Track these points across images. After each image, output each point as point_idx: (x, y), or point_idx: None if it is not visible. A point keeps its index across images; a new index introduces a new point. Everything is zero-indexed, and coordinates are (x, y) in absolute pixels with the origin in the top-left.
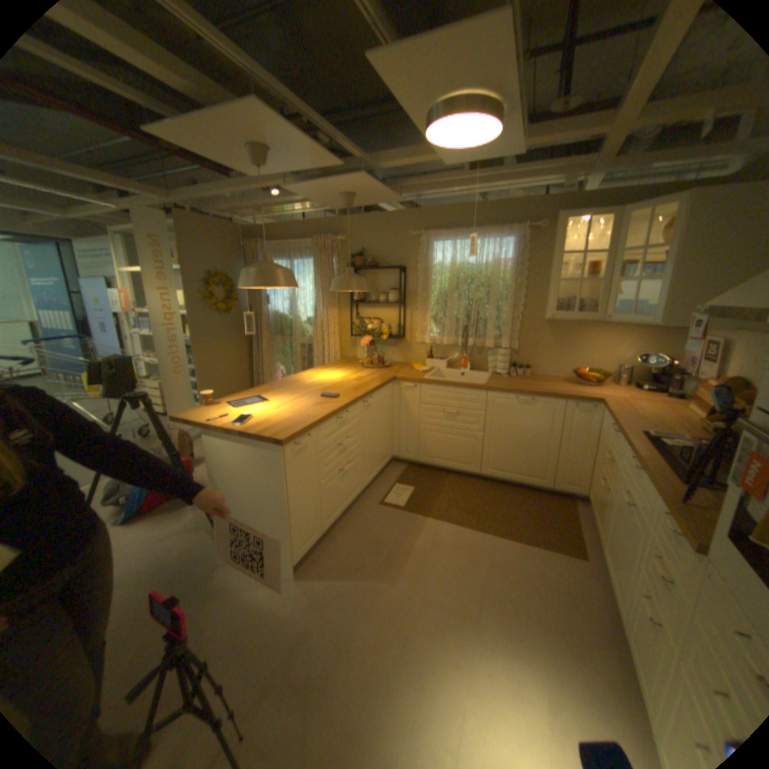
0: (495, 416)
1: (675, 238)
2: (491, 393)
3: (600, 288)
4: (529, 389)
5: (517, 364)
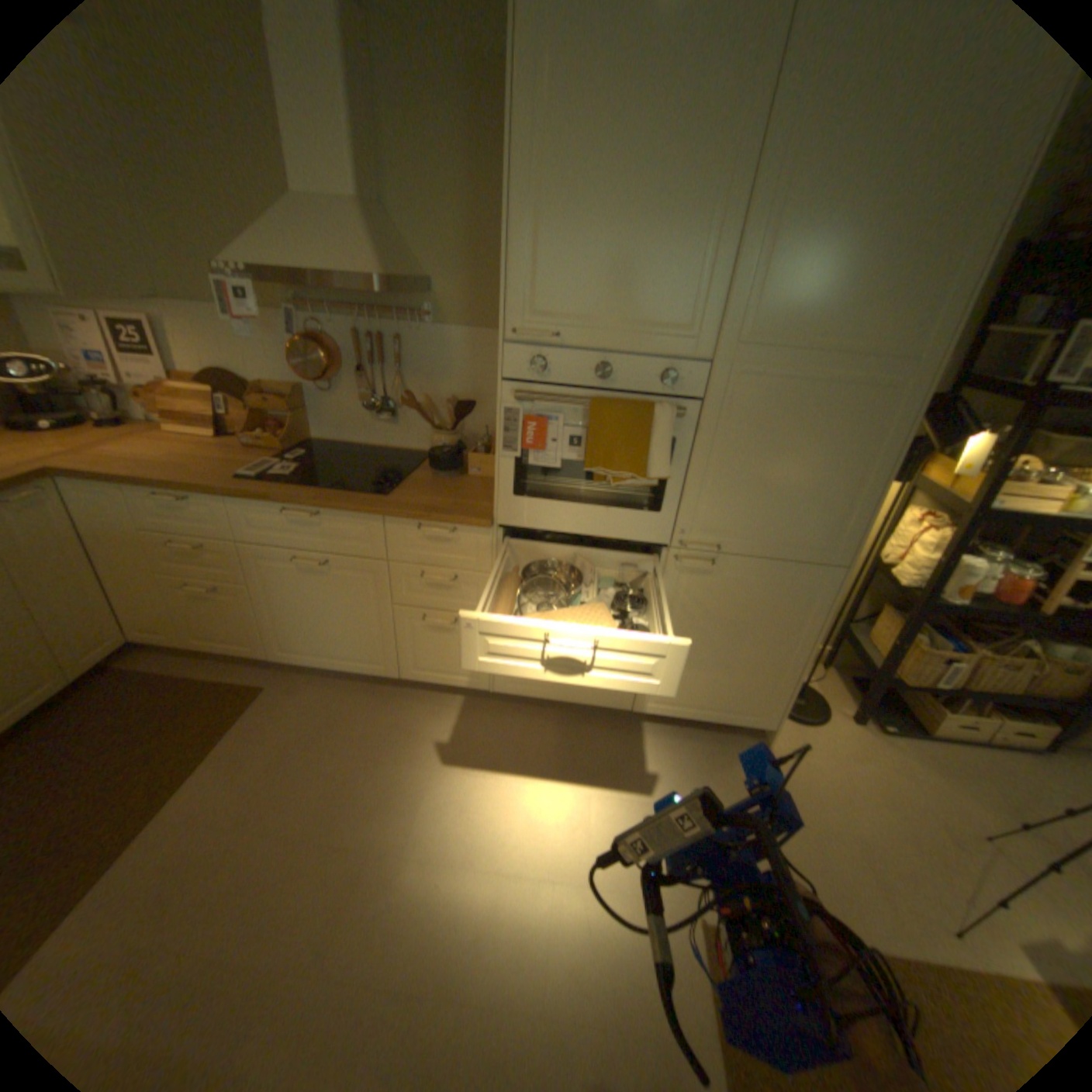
0: None
1: None
2: None
3: None
4: None
5: None
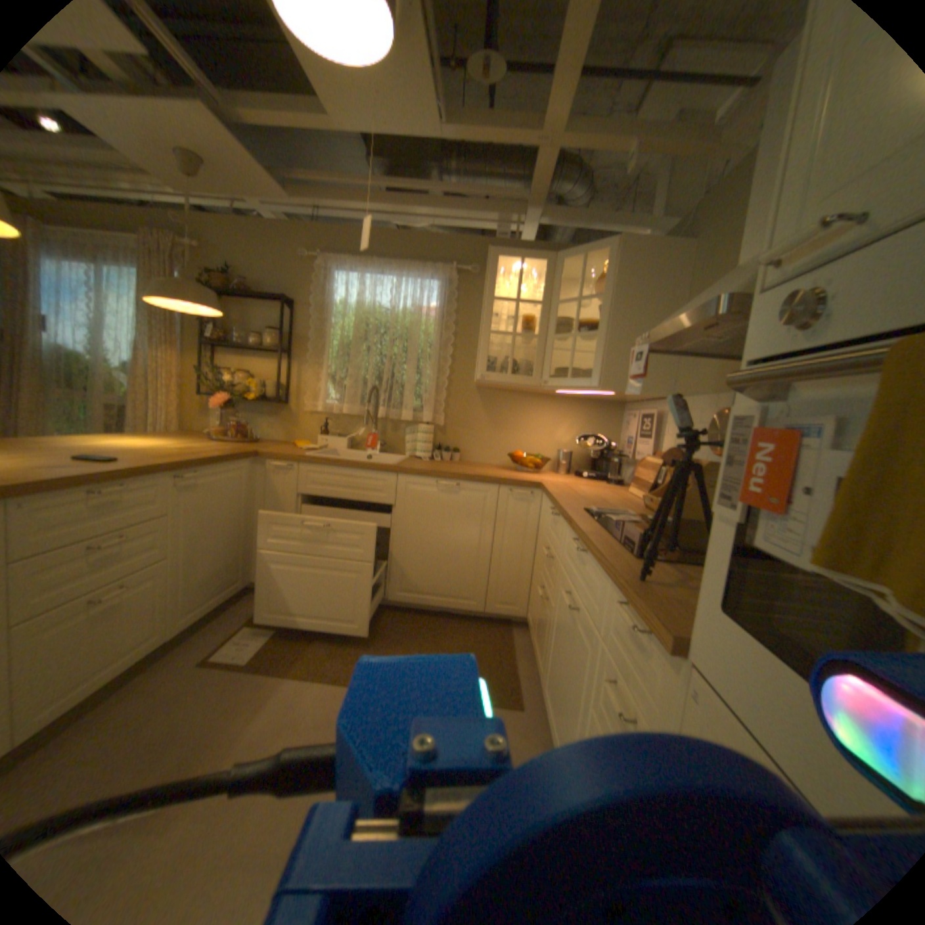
0: (407, 510)
1: (607, 289)
2: (402, 477)
3: (535, 355)
4: (453, 471)
5: (443, 446)
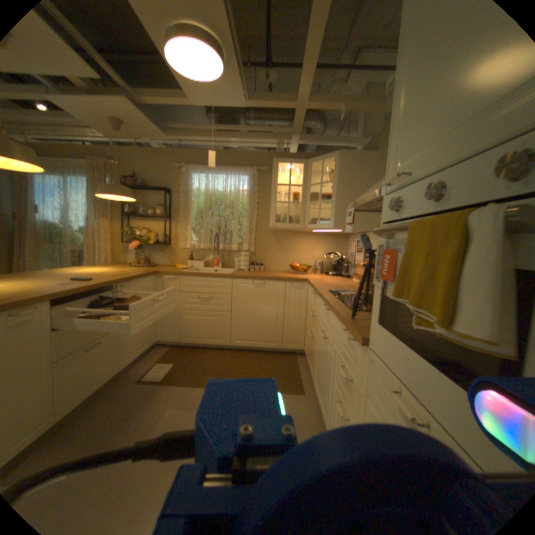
0: (238, 297)
1: (334, 178)
2: (234, 280)
3: (300, 212)
4: (261, 275)
5: (254, 263)
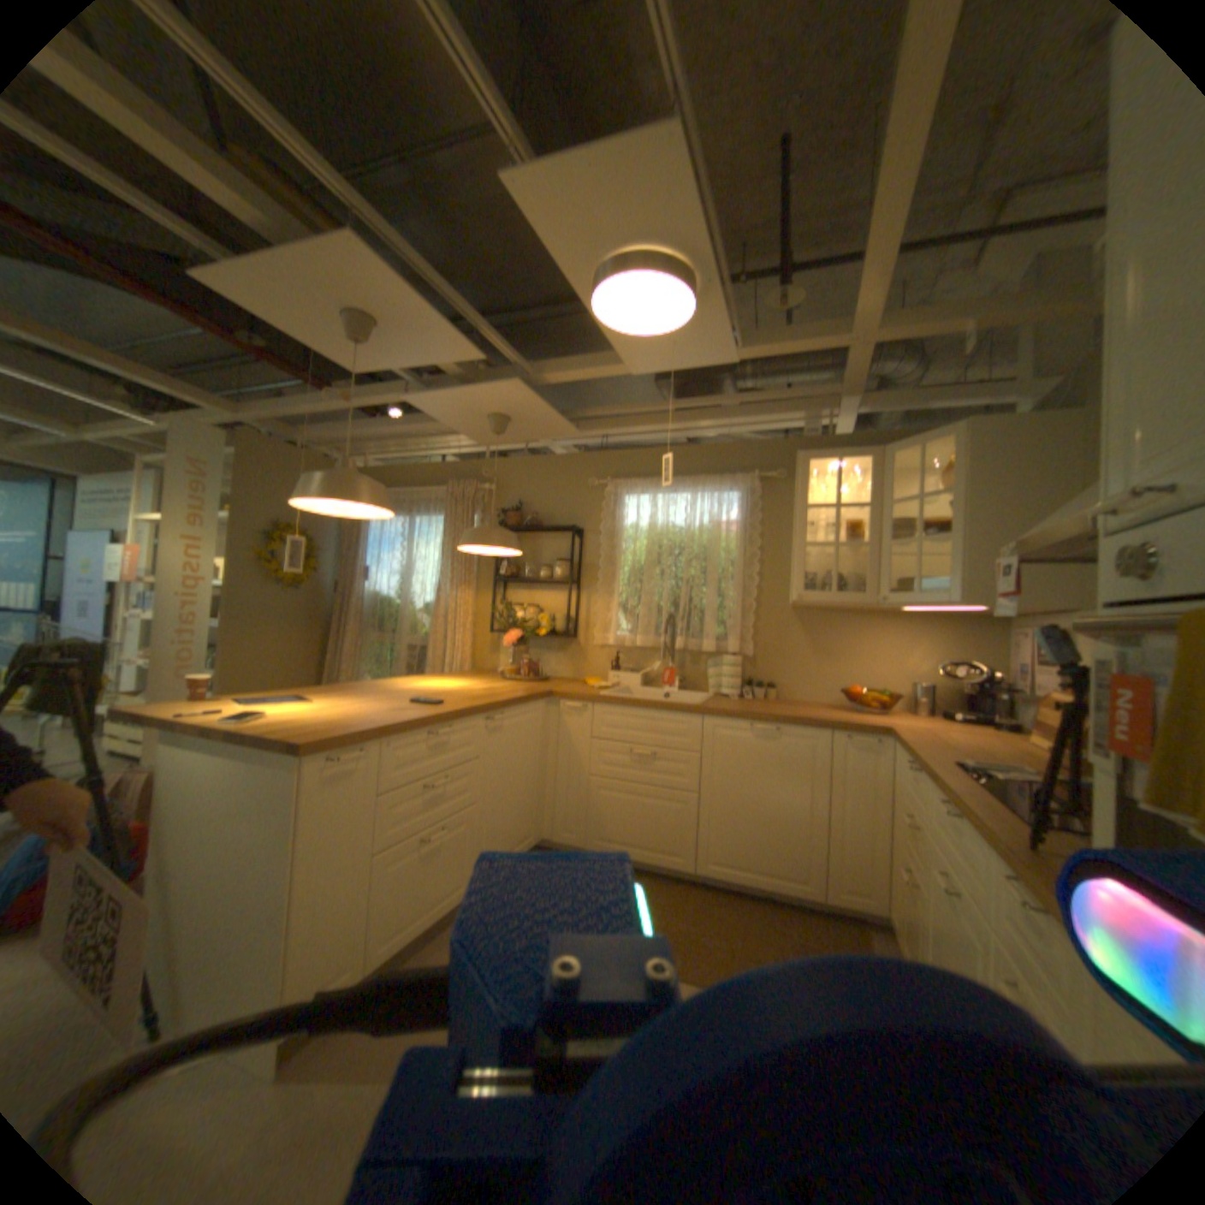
0: (717, 761)
1: (958, 482)
2: (709, 719)
3: (868, 564)
4: (771, 712)
5: (754, 681)
